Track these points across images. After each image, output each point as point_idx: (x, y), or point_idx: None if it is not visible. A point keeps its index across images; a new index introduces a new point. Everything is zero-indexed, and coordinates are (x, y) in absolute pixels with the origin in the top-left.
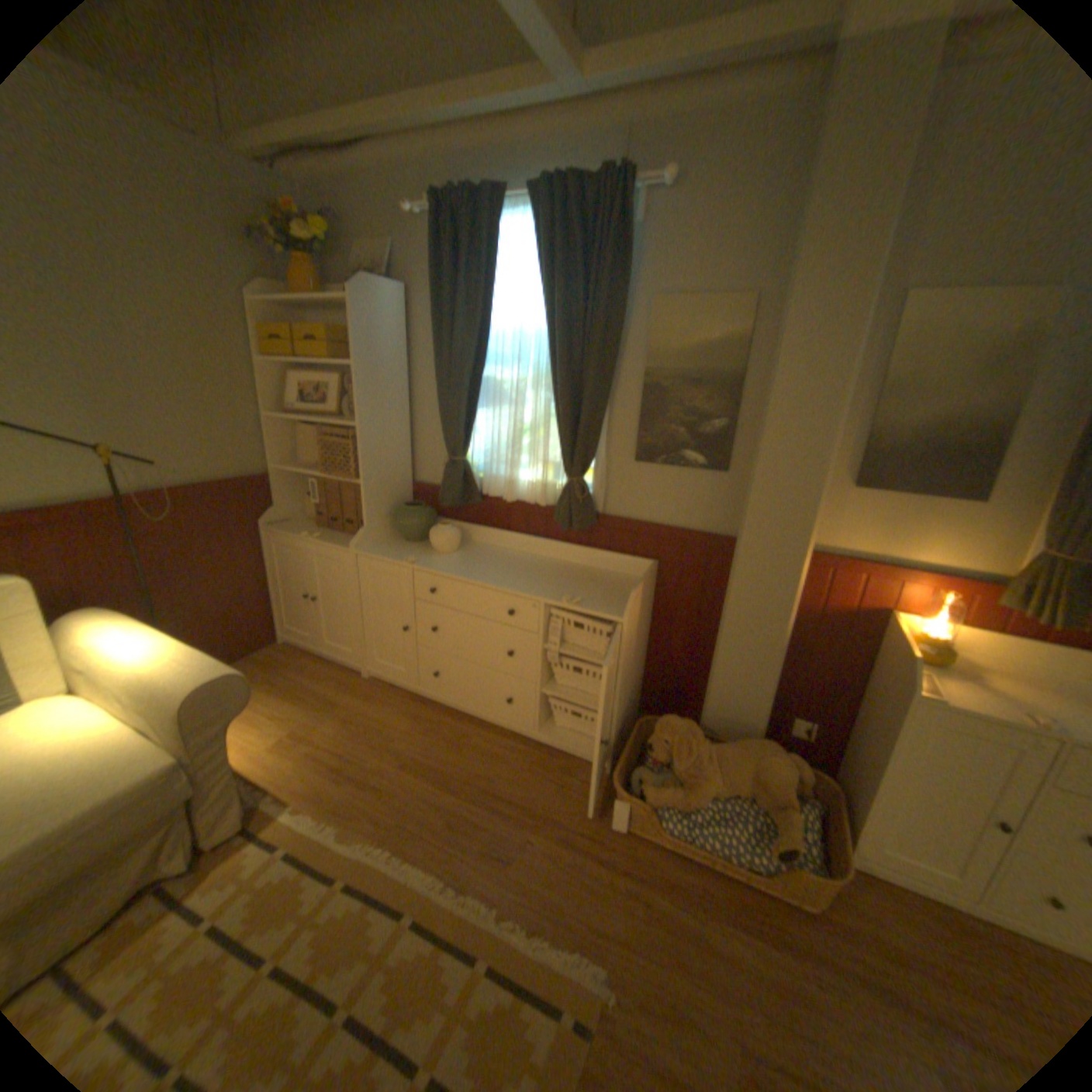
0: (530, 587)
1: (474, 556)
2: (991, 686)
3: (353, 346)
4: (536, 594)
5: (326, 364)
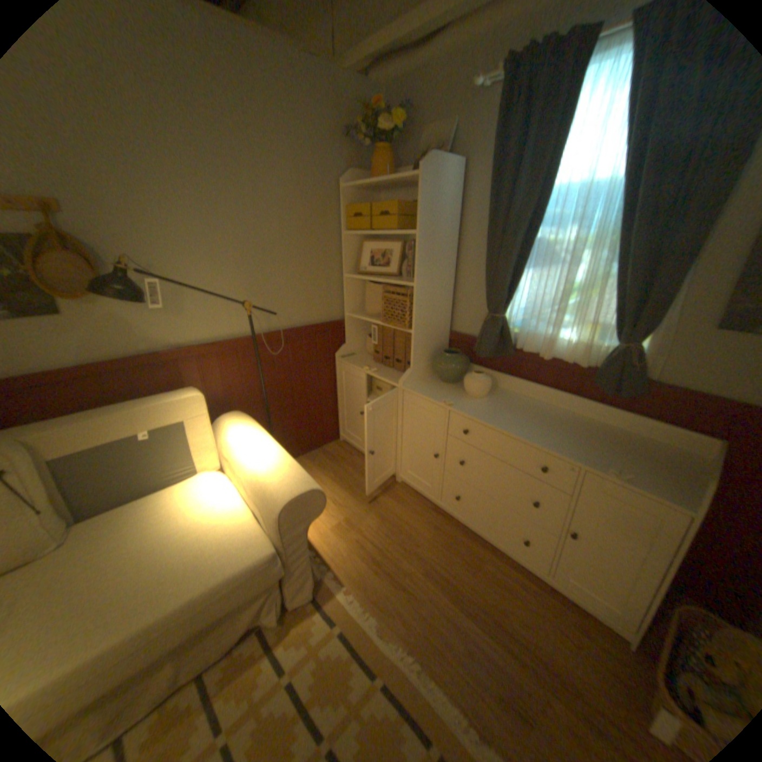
0: (568, 448)
1: (503, 403)
2: None
3: (420, 216)
4: (576, 458)
5: (393, 234)
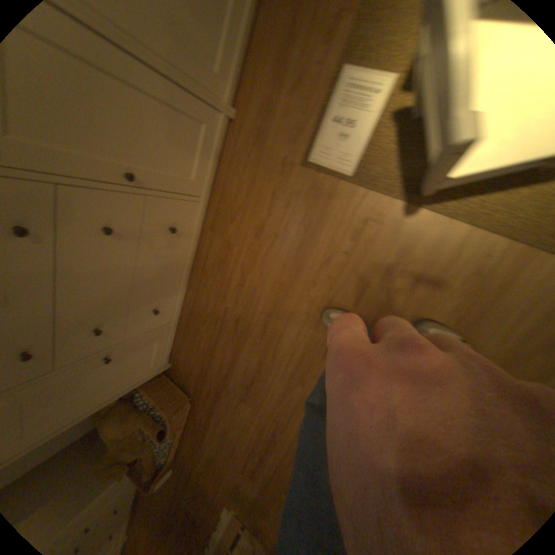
0: None
1: None
2: None
3: None
4: None
5: None
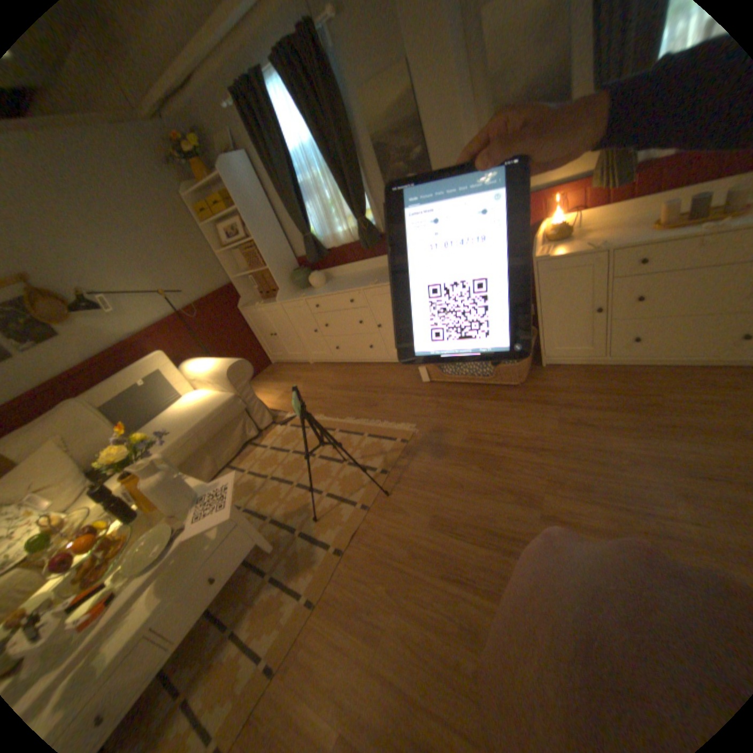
0: (356, 283)
1: (333, 281)
2: (587, 235)
3: (232, 195)
4: (358, 285)
5: (229, 211)
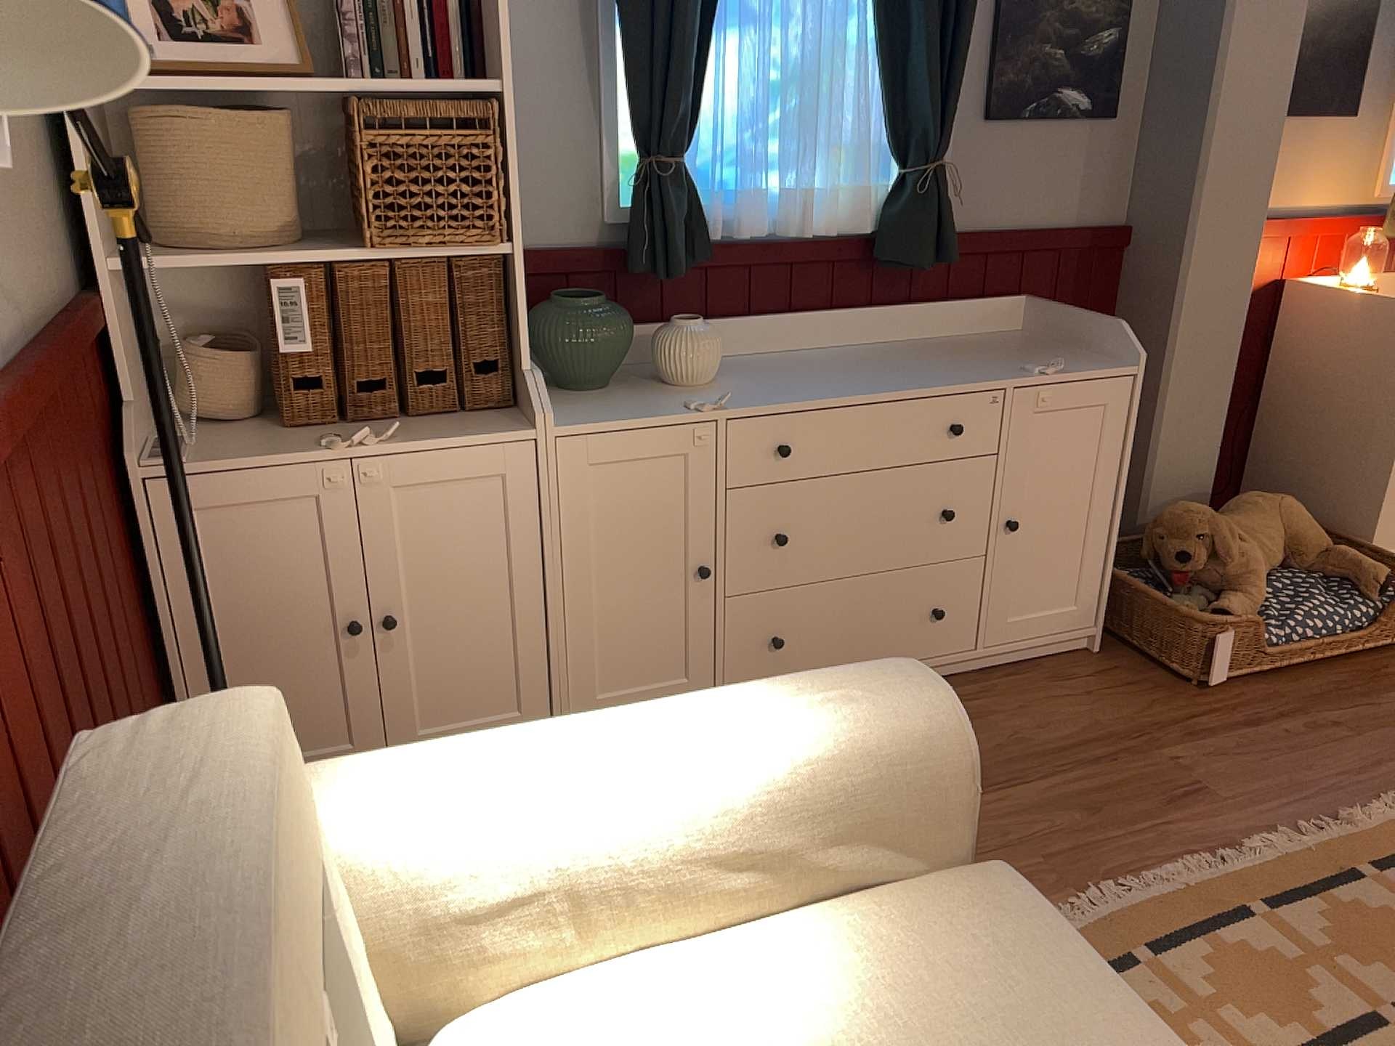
0: (954, 375)
1: (753, 373)
2: None
3: None
4: (987, 379)
5: None
